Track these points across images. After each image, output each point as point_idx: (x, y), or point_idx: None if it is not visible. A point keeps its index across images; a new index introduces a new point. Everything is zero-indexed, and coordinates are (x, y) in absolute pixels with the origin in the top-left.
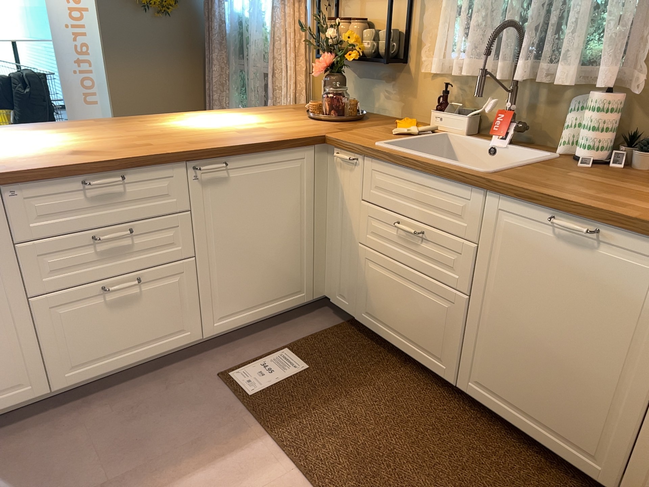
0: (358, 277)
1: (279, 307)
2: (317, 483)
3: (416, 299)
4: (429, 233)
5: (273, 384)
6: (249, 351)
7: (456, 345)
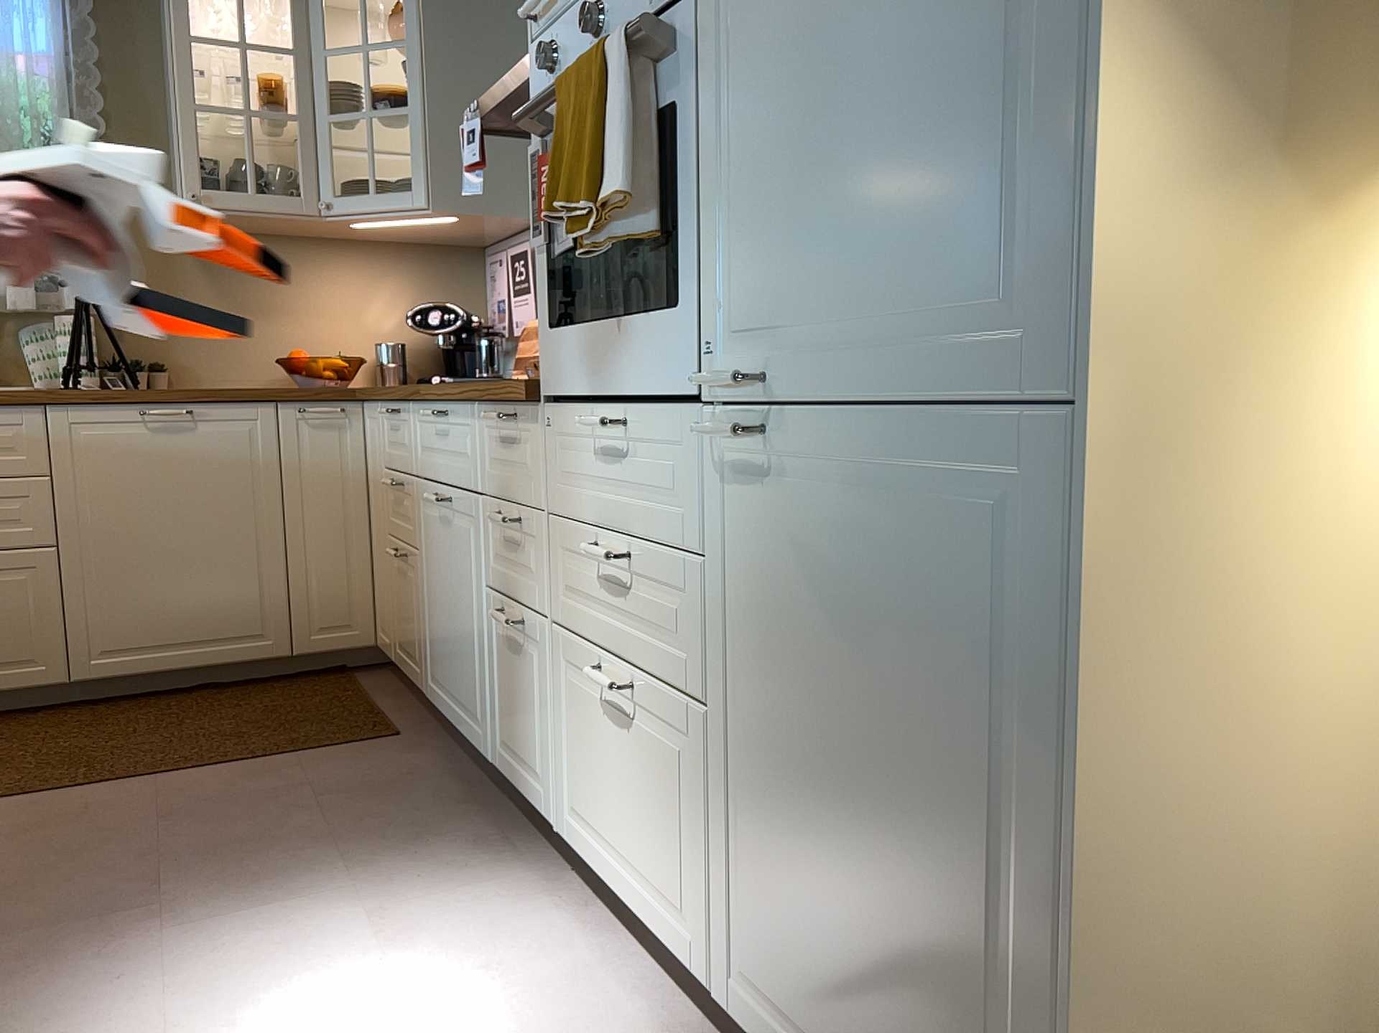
0: None
1: None
2: (44, 791)
3: None
4: None
5: None
6: None
7: (54, 624)
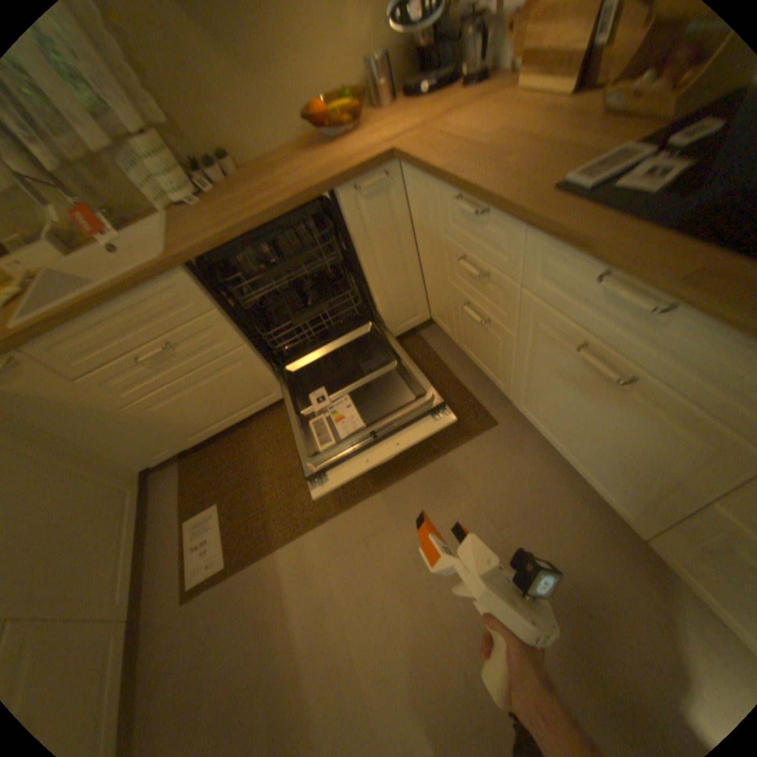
0: (152, 428)
1: (129, 521)
2: (330, 514)
3: (214, 386)
4: (172, 339)
5: (219, 542)
6: (164, 564)
7: (268, 376)
